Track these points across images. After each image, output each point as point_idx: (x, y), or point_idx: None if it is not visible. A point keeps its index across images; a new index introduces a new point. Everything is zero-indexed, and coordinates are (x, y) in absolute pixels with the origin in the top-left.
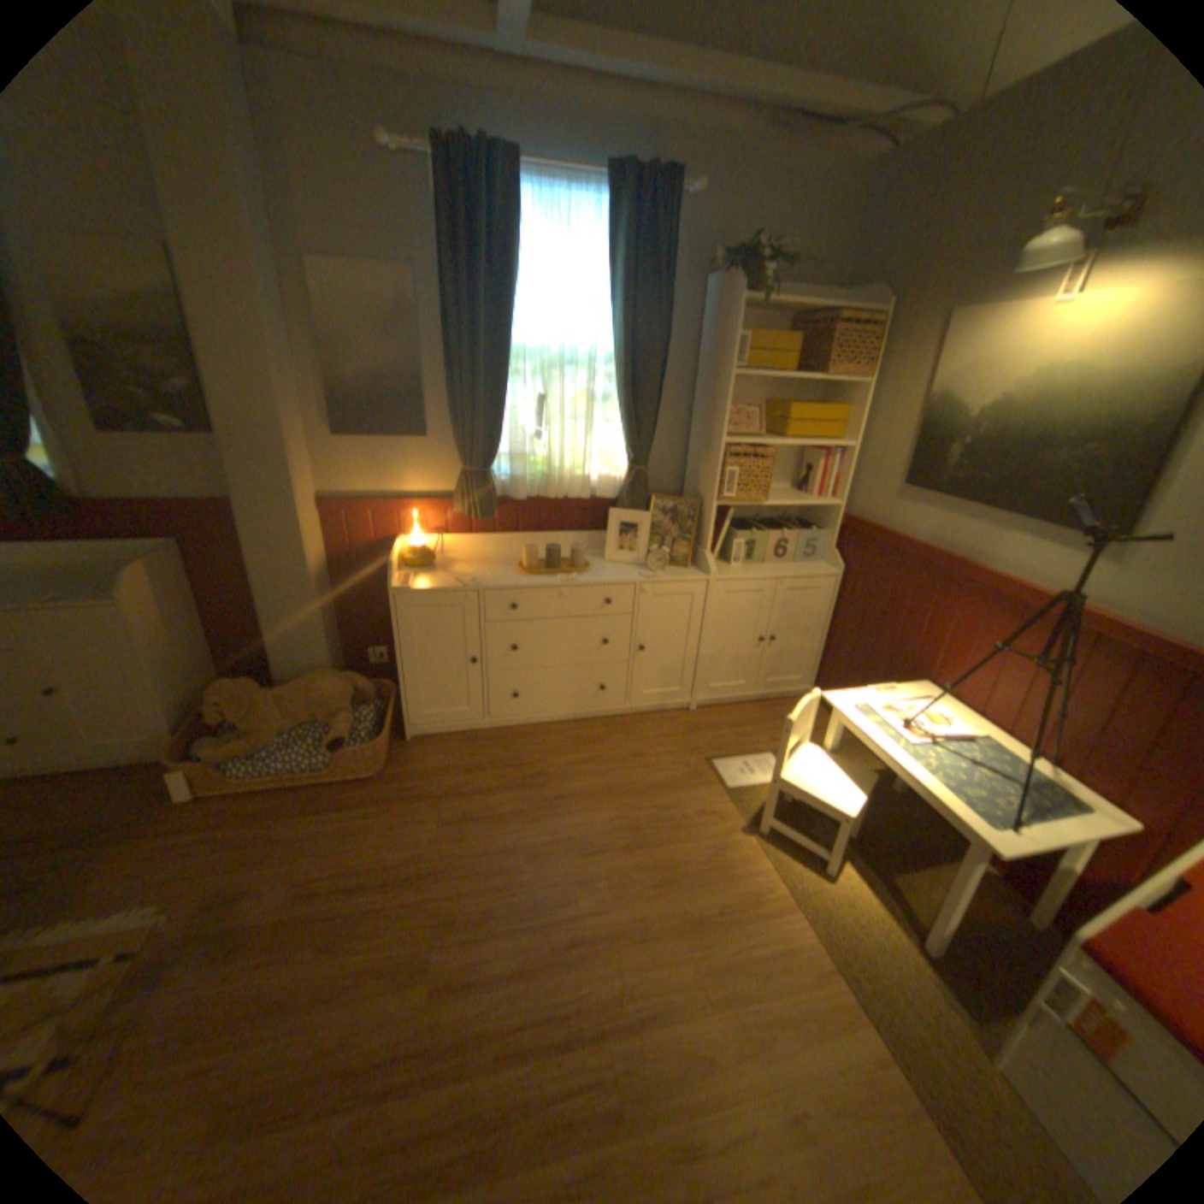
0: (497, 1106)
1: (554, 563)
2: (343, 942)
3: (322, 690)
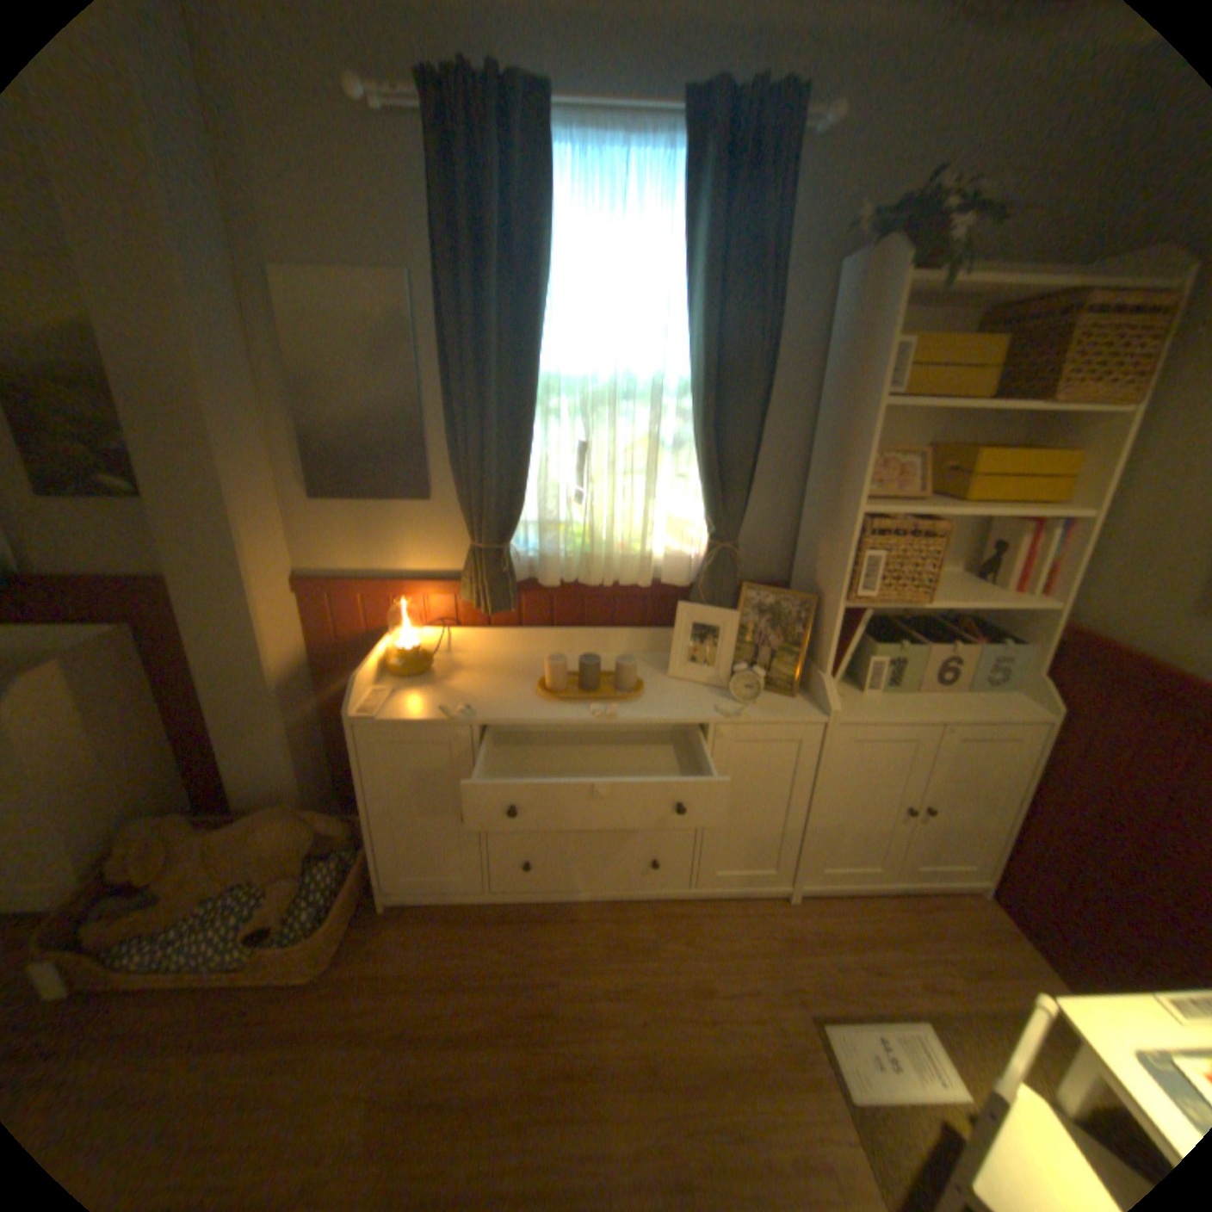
0: None
1: (592, 682)
2: None
3: (264, 843)
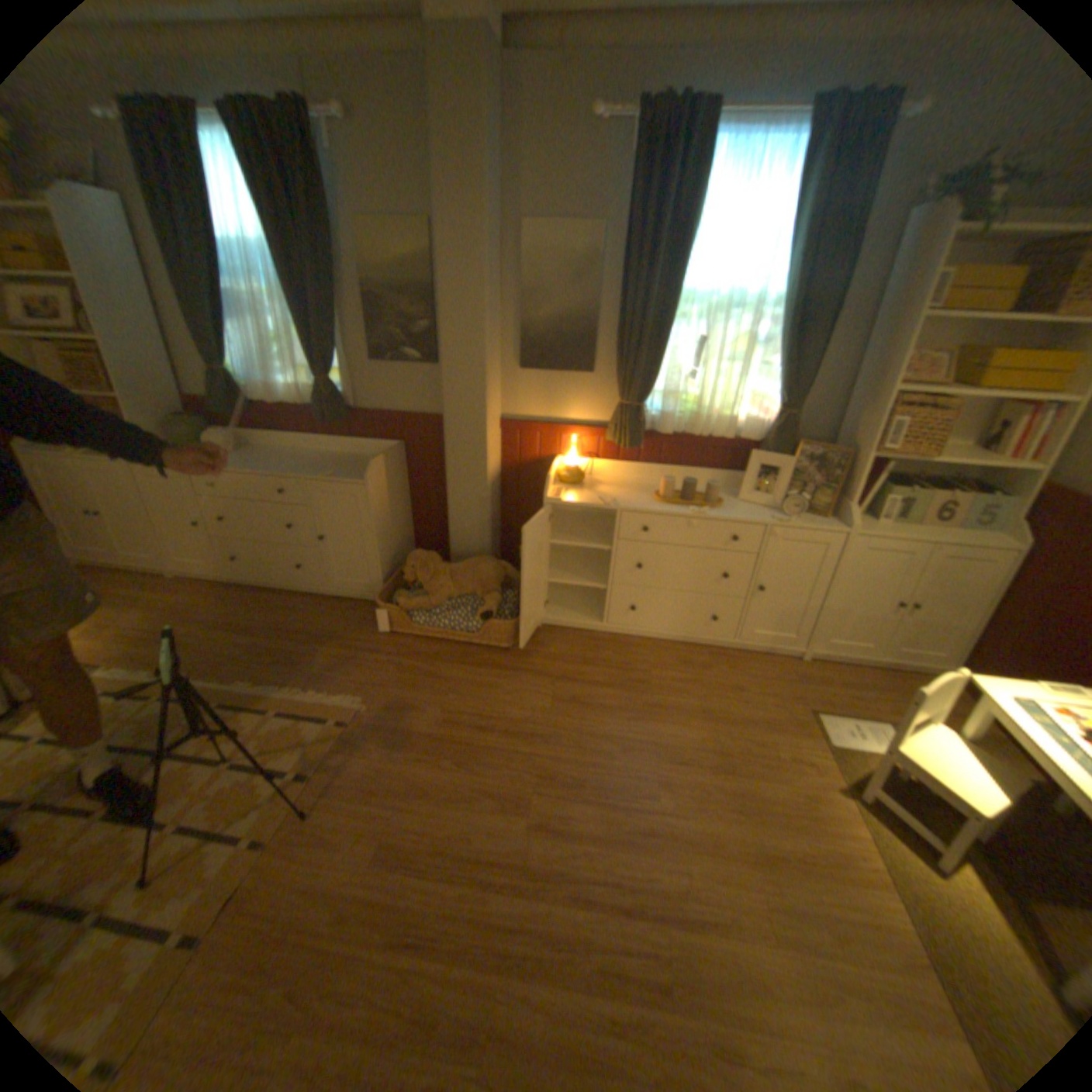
0: (566, 935)
1: (688, 496)
2: (471, 765)
3: (482, 572)
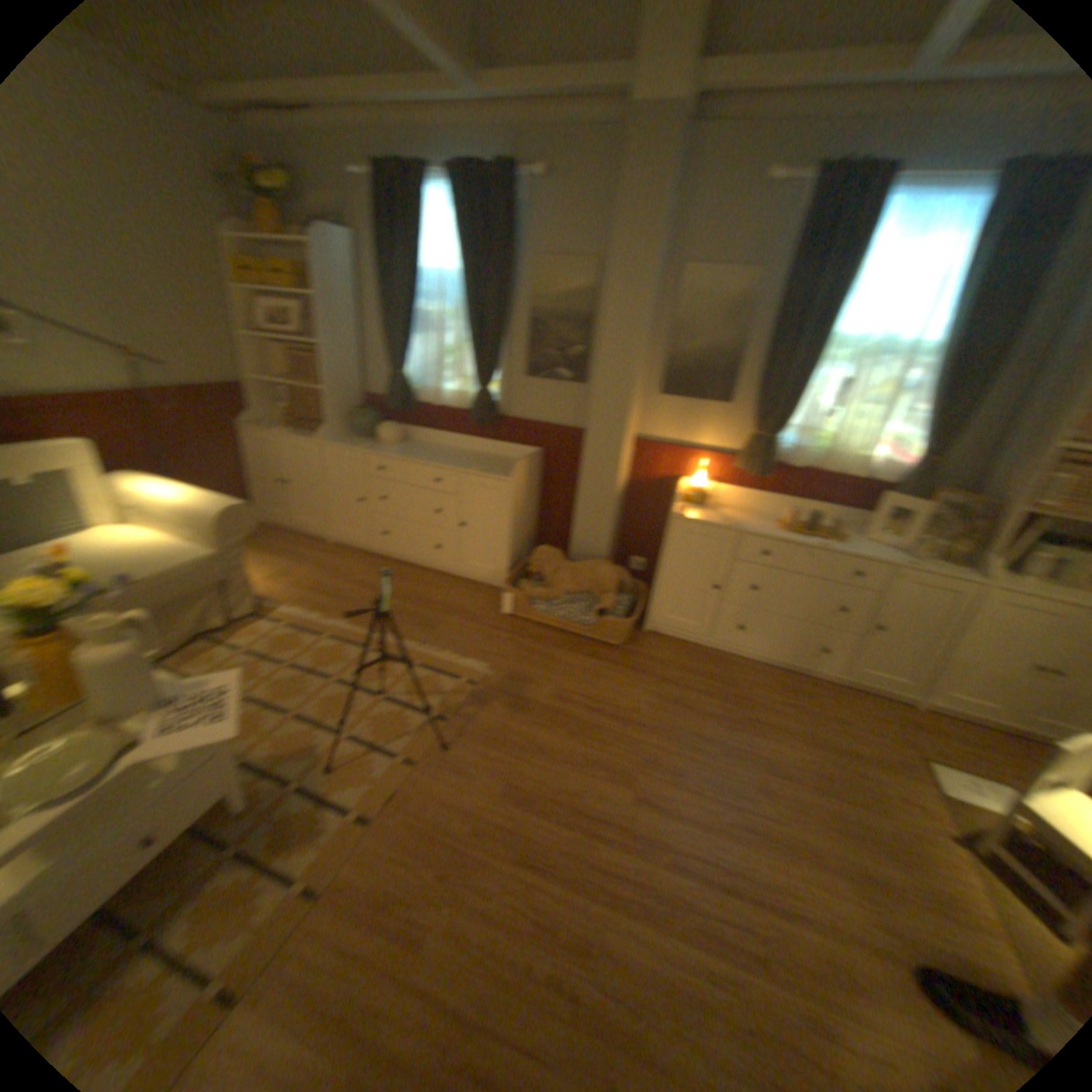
0: (671, 894)
1: (815, 527)
2: (585, 738)
3: (602, 573)
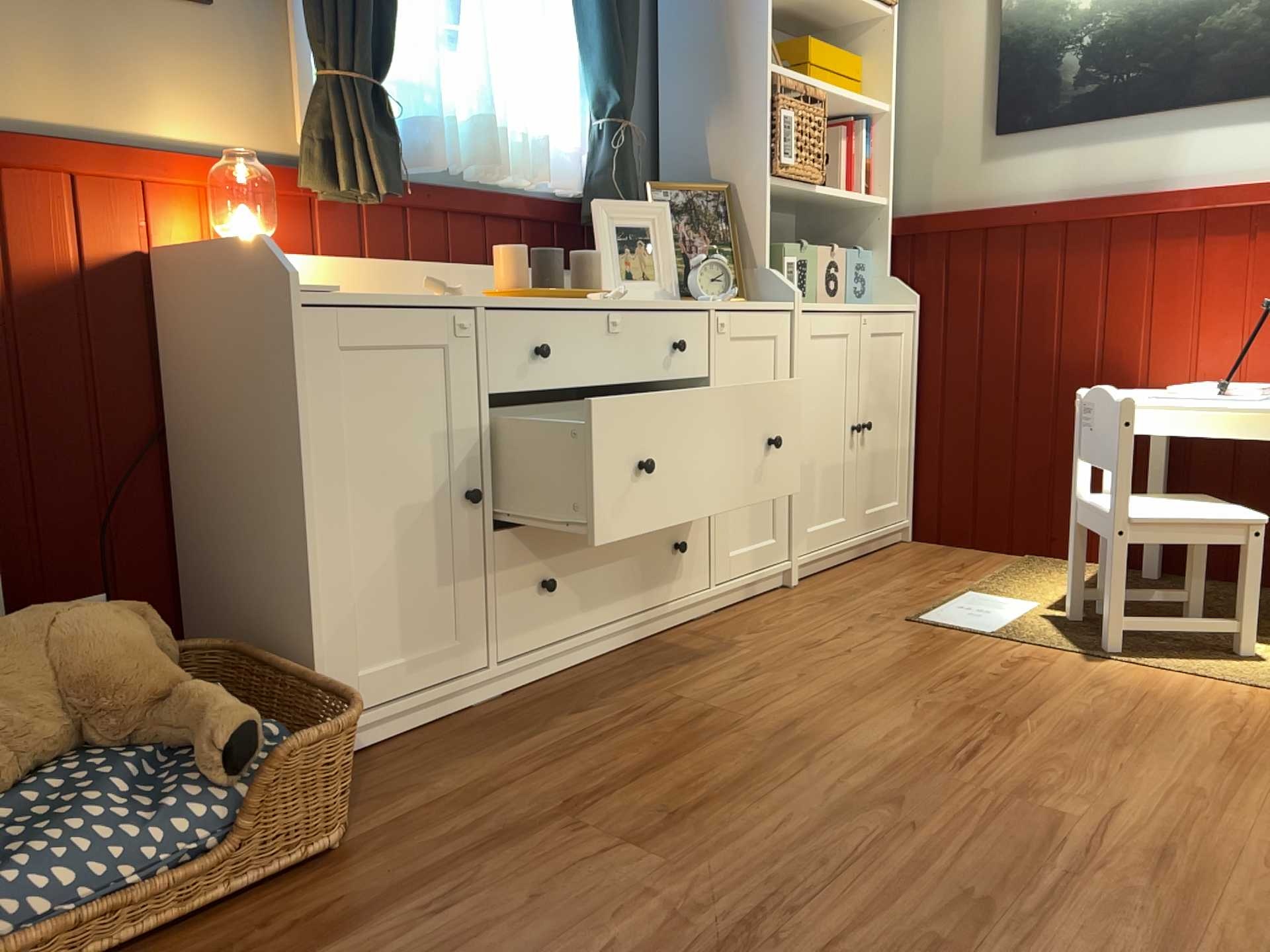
0: None
1: (558, 283)
2: None
3: (90, 638)
